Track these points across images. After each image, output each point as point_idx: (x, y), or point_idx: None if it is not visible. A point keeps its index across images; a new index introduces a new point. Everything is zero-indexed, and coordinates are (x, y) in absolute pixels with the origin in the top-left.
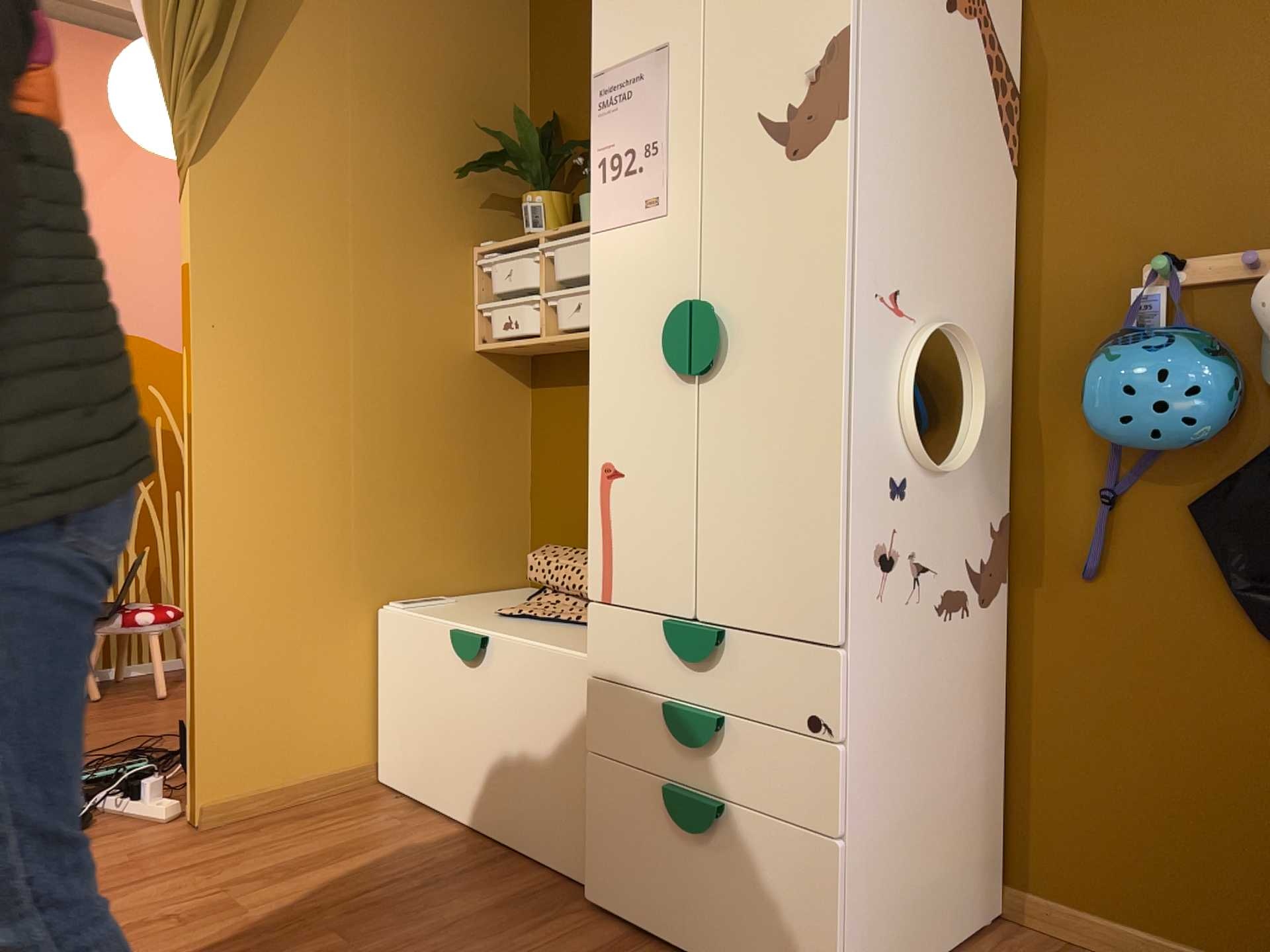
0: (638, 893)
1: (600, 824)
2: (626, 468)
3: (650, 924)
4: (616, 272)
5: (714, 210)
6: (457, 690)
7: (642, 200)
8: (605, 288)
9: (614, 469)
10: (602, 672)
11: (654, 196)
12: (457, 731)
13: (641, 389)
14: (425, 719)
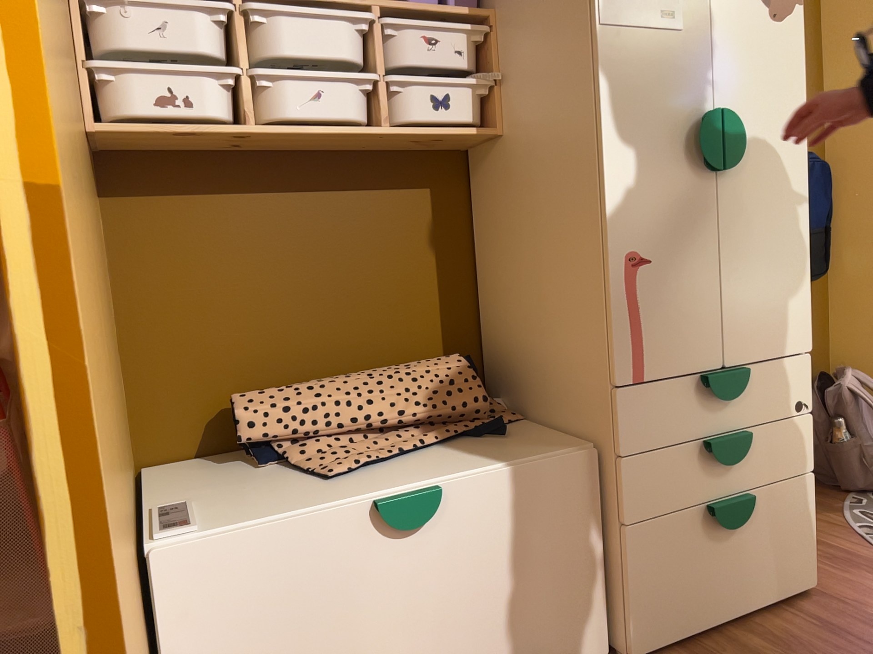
0: (686, 610)
1: (646, 581)
2: (654, 256)
3: (697, 625)
4: (632, 72)
5: (721, 40)
6: (384, 578)
7: (658, 10)
8: (620, 84)
9: (642, 257)
10: (639, 447)
11: (670, 11)
12: (389, 629)
13: (666, 183)
14: (314, 653)
